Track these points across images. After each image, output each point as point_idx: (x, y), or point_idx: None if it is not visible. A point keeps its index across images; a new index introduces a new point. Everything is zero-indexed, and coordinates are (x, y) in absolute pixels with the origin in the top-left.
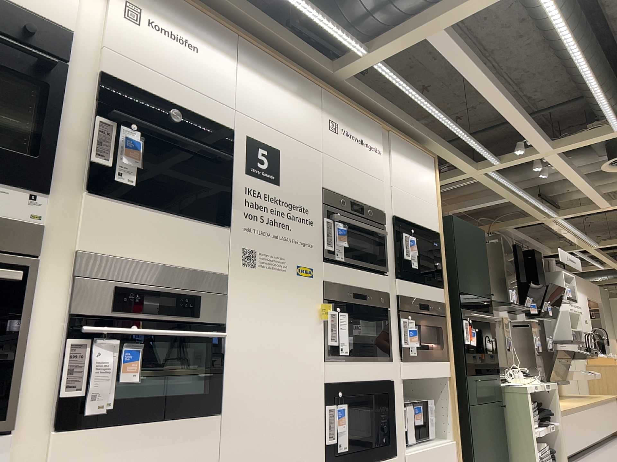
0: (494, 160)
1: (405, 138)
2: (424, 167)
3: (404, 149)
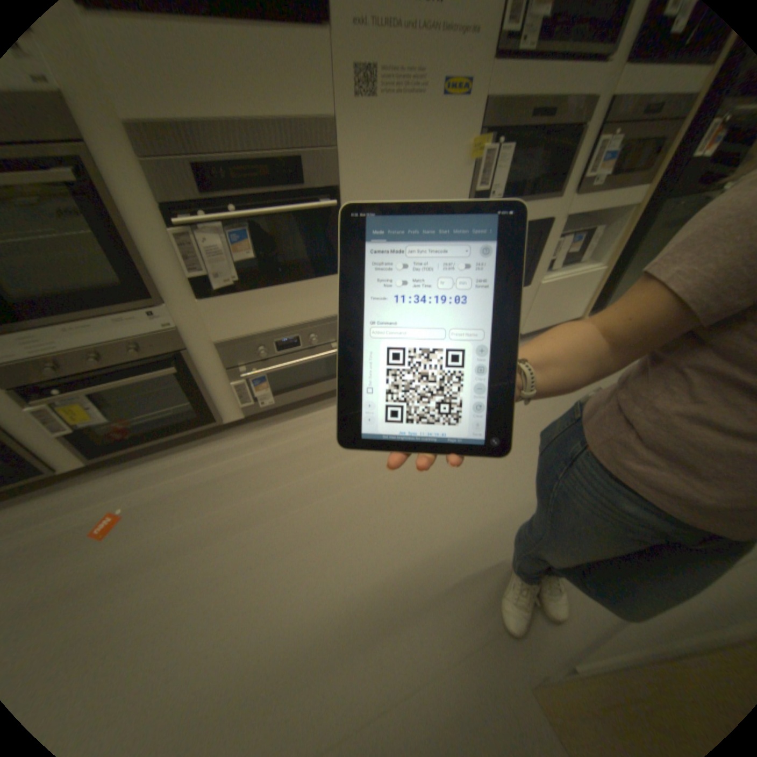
0: None
1: None
2: None
3: None
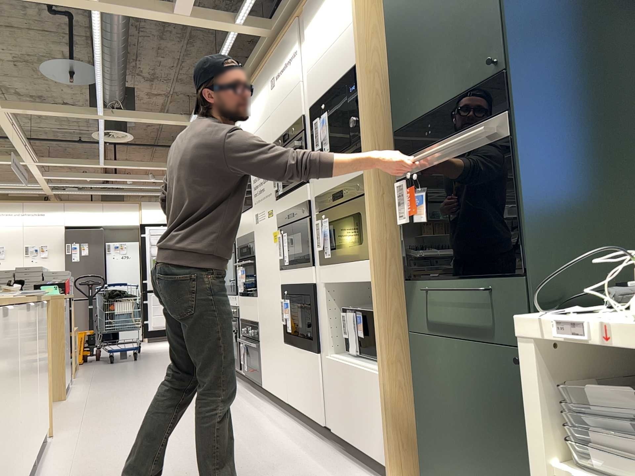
0: None
1: None
2: None
3: (315, 4)
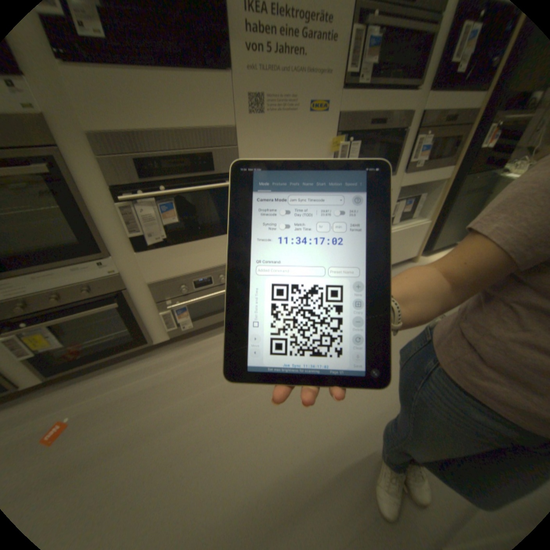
0: None
1: None
2: None
3: None
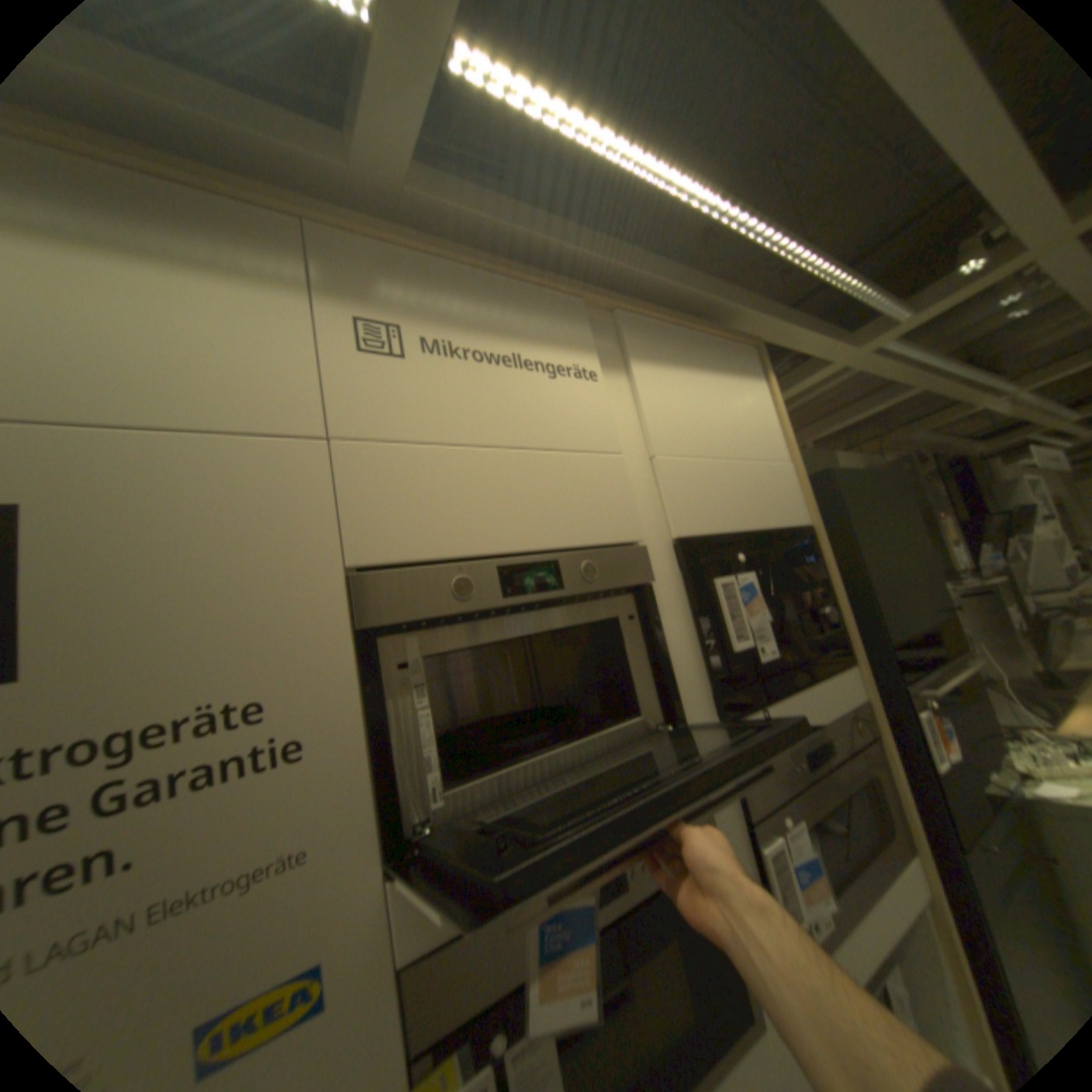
0: (904, 308)
1: (668, 315)
2: (738, 375)
3: (671, 346)
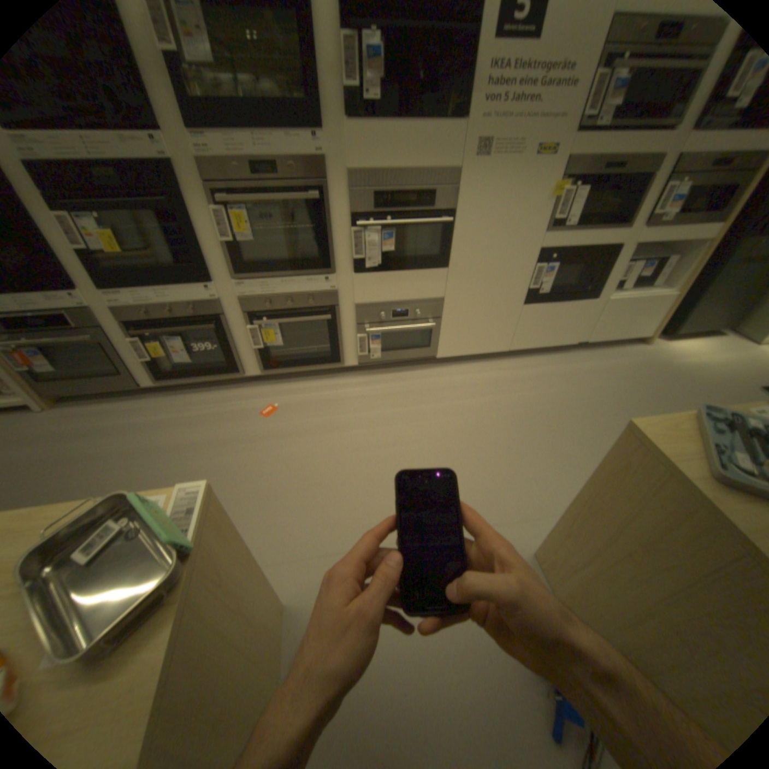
0: None
1: None
2: None
3: None
